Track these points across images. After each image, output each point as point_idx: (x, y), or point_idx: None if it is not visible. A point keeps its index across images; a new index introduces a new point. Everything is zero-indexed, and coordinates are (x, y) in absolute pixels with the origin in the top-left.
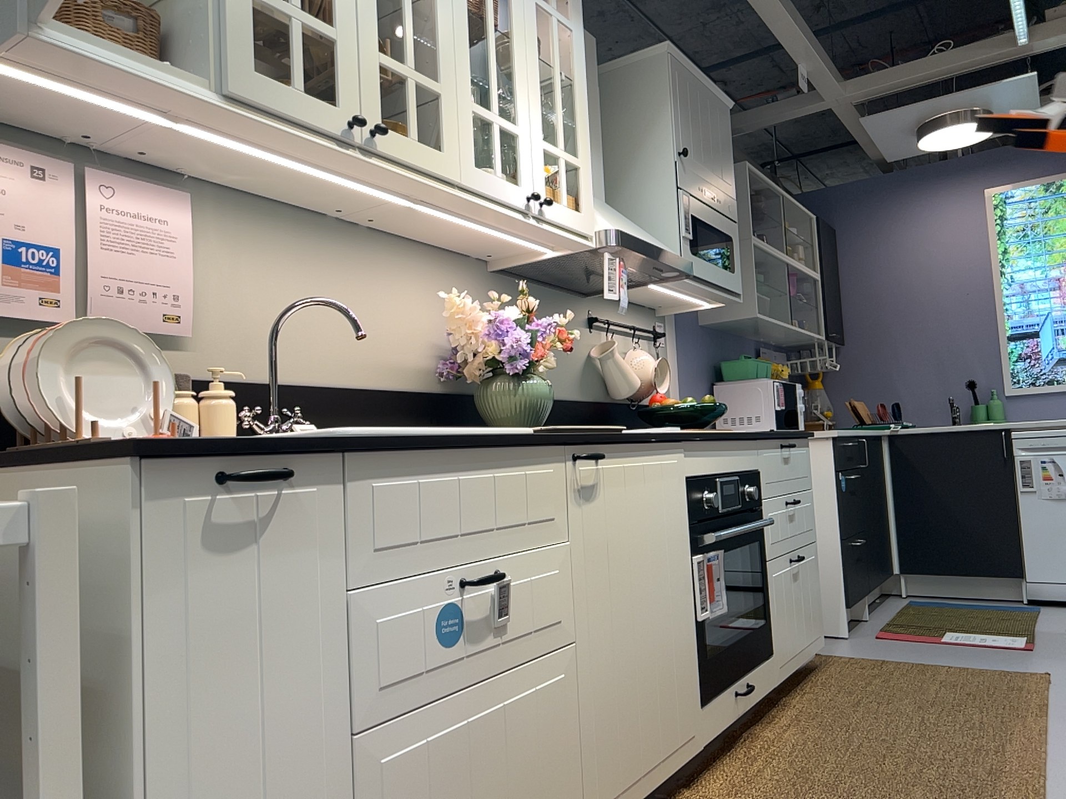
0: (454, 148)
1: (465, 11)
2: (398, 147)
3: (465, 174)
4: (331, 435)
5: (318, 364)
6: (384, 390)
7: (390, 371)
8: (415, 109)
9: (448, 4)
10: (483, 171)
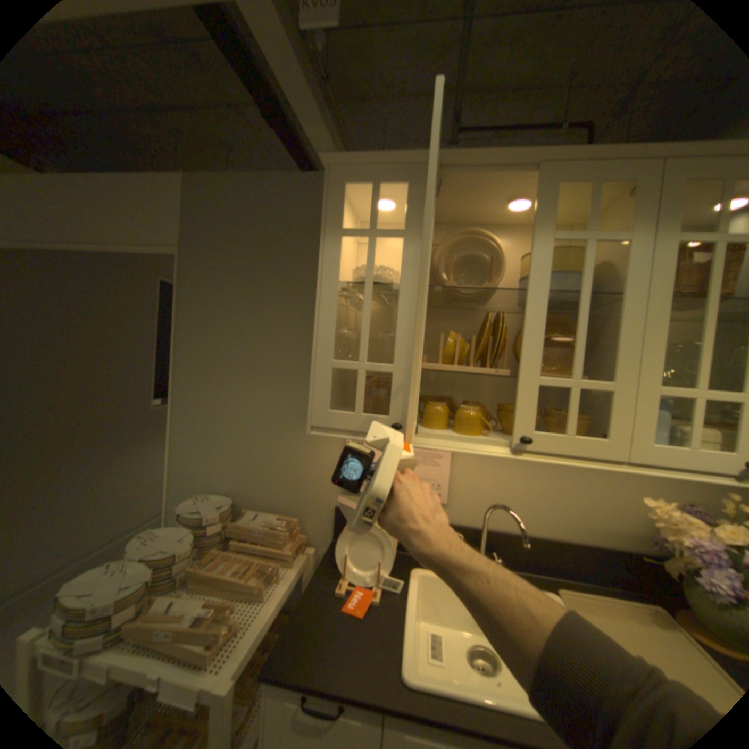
0: (625, 433)
1: (667, 303)
2: (551, 444)
3: (637, 453)
4: (401, 679)
5: (532, 523)
6: (590, 547)
7: (599, 533)
8: (577, 410)
9: (656, 293)
10: (667, 447)
